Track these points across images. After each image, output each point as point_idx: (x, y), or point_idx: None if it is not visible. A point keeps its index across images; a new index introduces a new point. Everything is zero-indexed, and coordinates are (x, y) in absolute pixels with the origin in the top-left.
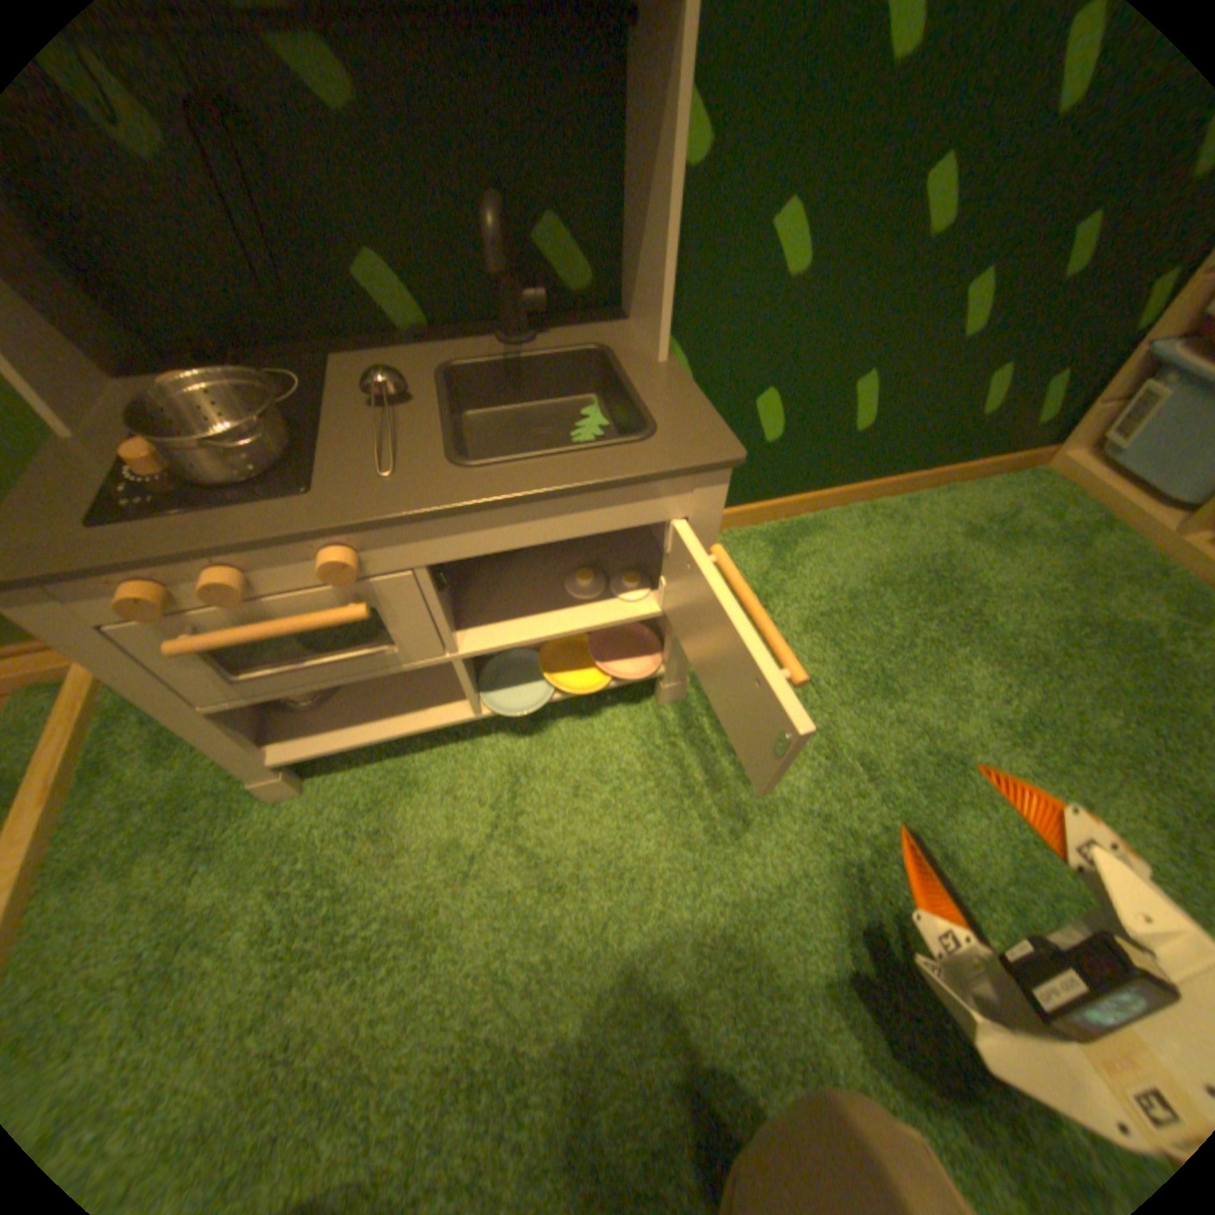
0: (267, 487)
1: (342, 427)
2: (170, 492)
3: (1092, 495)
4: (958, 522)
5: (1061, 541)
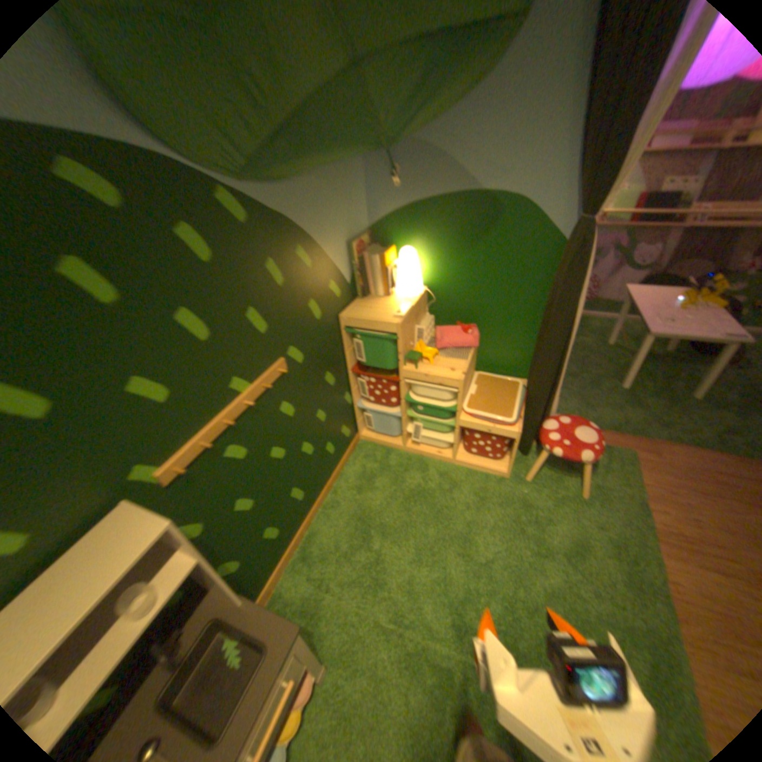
0: None
1: None
2: None
3: (377, 443)
4: (351, 489)
5: (381, 470)
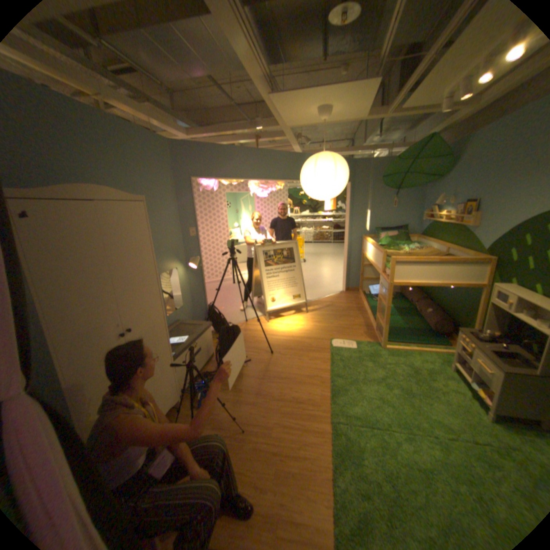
0: (479, 341)
1: (495, 345)
2: (476, 336)
3: None
4: None
5: None
